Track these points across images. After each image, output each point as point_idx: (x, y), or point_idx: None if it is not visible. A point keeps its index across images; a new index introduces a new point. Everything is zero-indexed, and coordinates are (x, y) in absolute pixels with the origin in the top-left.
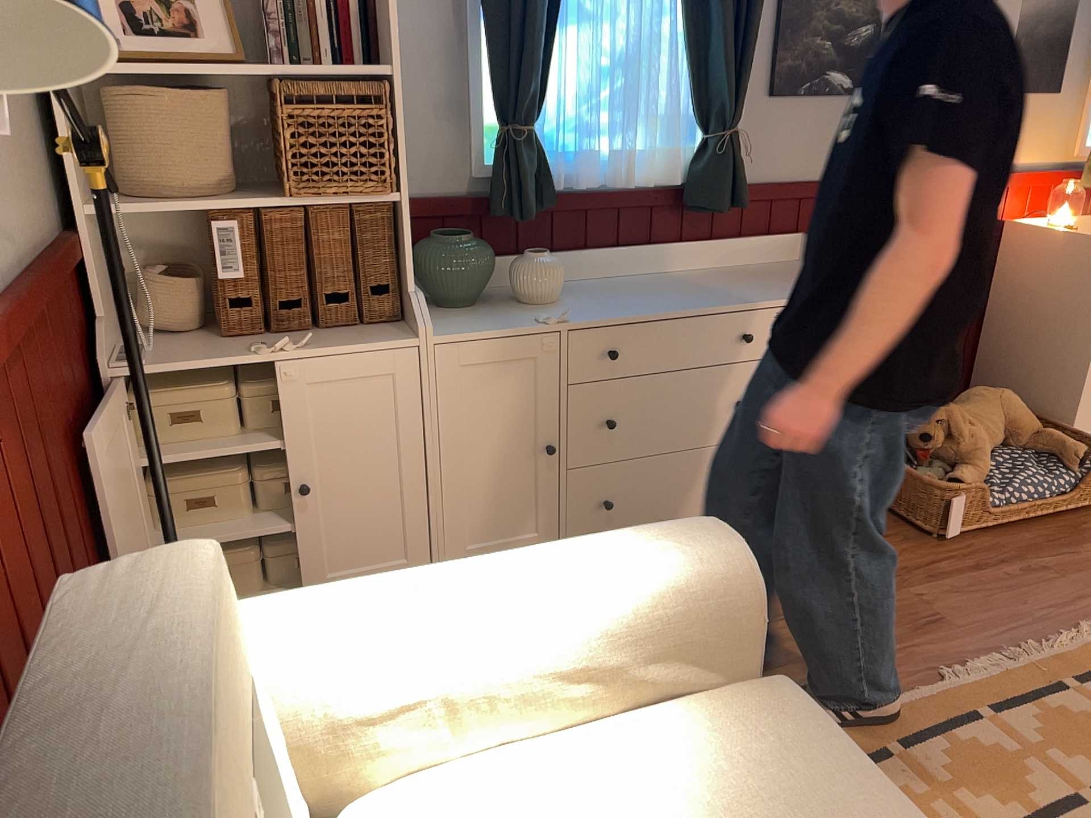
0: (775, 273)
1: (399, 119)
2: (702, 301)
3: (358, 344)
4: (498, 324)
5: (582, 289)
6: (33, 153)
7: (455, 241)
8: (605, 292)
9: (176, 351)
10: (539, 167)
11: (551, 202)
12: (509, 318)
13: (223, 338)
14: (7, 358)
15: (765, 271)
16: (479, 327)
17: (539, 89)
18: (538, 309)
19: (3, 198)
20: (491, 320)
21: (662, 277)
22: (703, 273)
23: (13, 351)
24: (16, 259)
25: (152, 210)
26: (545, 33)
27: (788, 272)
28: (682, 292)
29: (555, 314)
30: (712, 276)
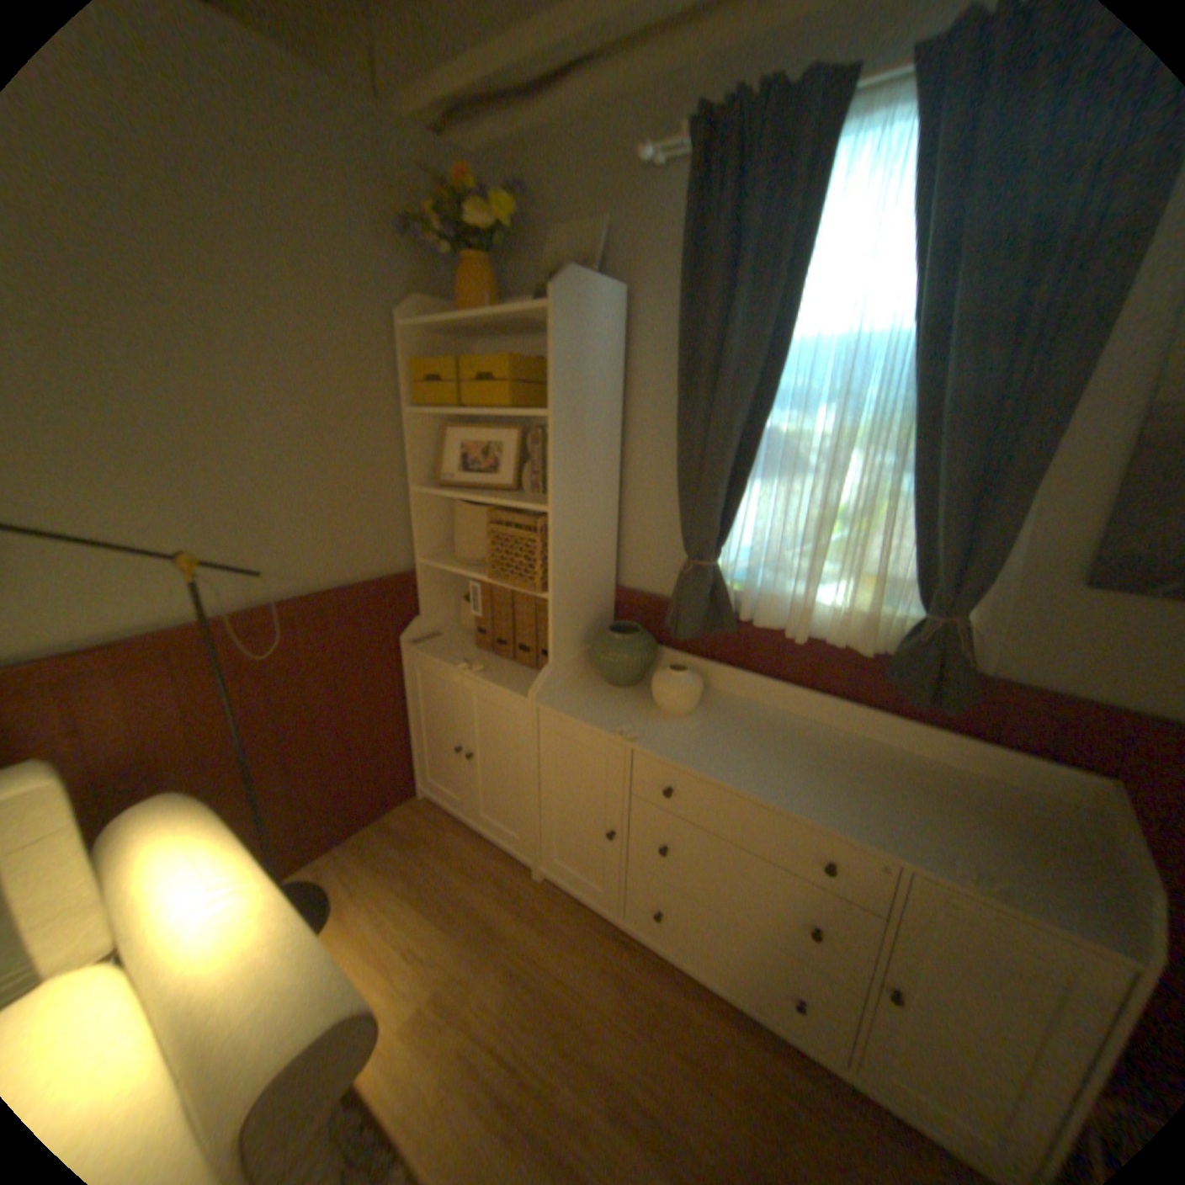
0: (999, 814)
1: (553, 543)
2: (800, 794)
3: (505, 685)
4: (593, 716)
5: (733, 715)
6: (385, 530)
7: (614, 636)
8: (744, 729)
9: (447, 644)
10: (709, 596)
11: (734, 628)
12: (615, 713)
13: (475, 646)
14: (233, 639)
15: (997, 801)
16: (579, 711)
17: (717, 532)
18: (652, 717)
19: (303, 558)
20: (602, 708)
21: (842, 741)
22: (903, 760)
23: (248, 635)
24: (308, 587)
25: (442, 567)
26: (724, 484)
27: (1026, 823)
28: (809, 772)
29: (633, 730)
30: (902, 770)
